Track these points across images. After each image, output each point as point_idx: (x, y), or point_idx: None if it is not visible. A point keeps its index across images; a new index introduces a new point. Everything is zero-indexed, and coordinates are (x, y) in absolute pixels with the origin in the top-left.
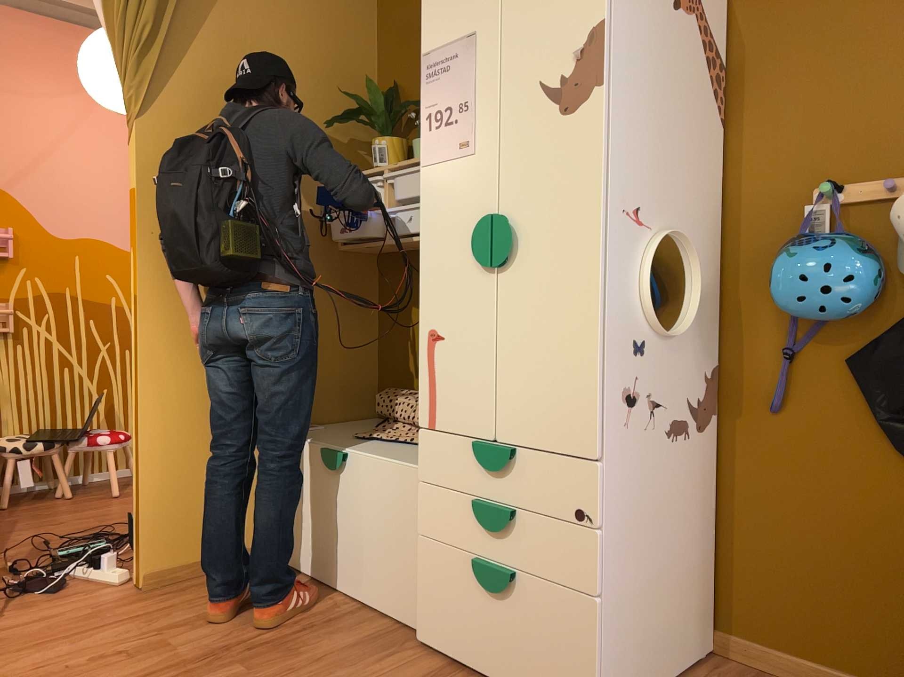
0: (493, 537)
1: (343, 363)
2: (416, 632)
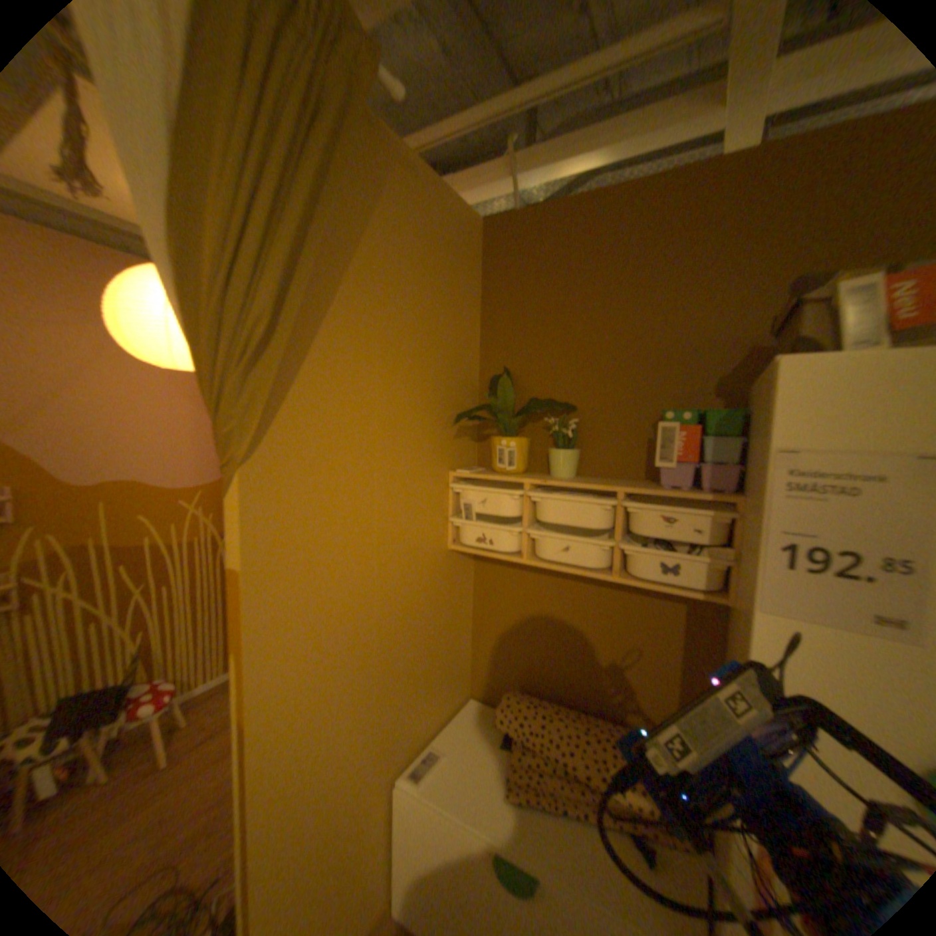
0: None
1: (451, 663)
2: None
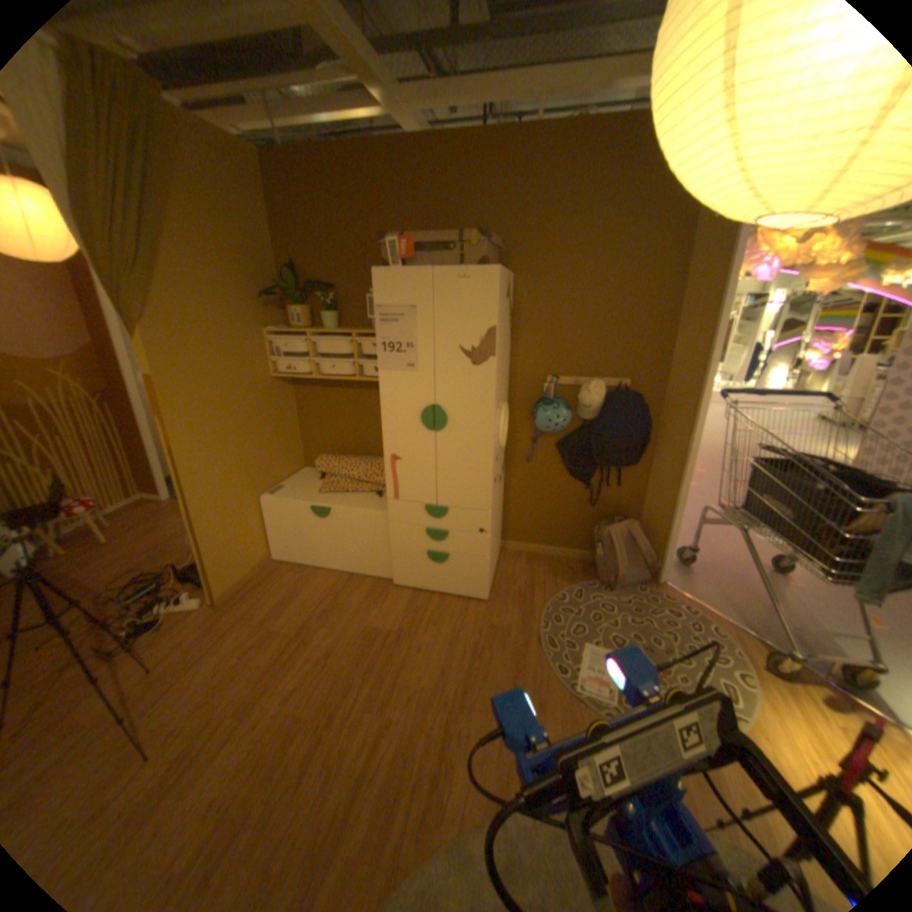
0: (437, 542)
1: (286, 445)
2: (393, 582)
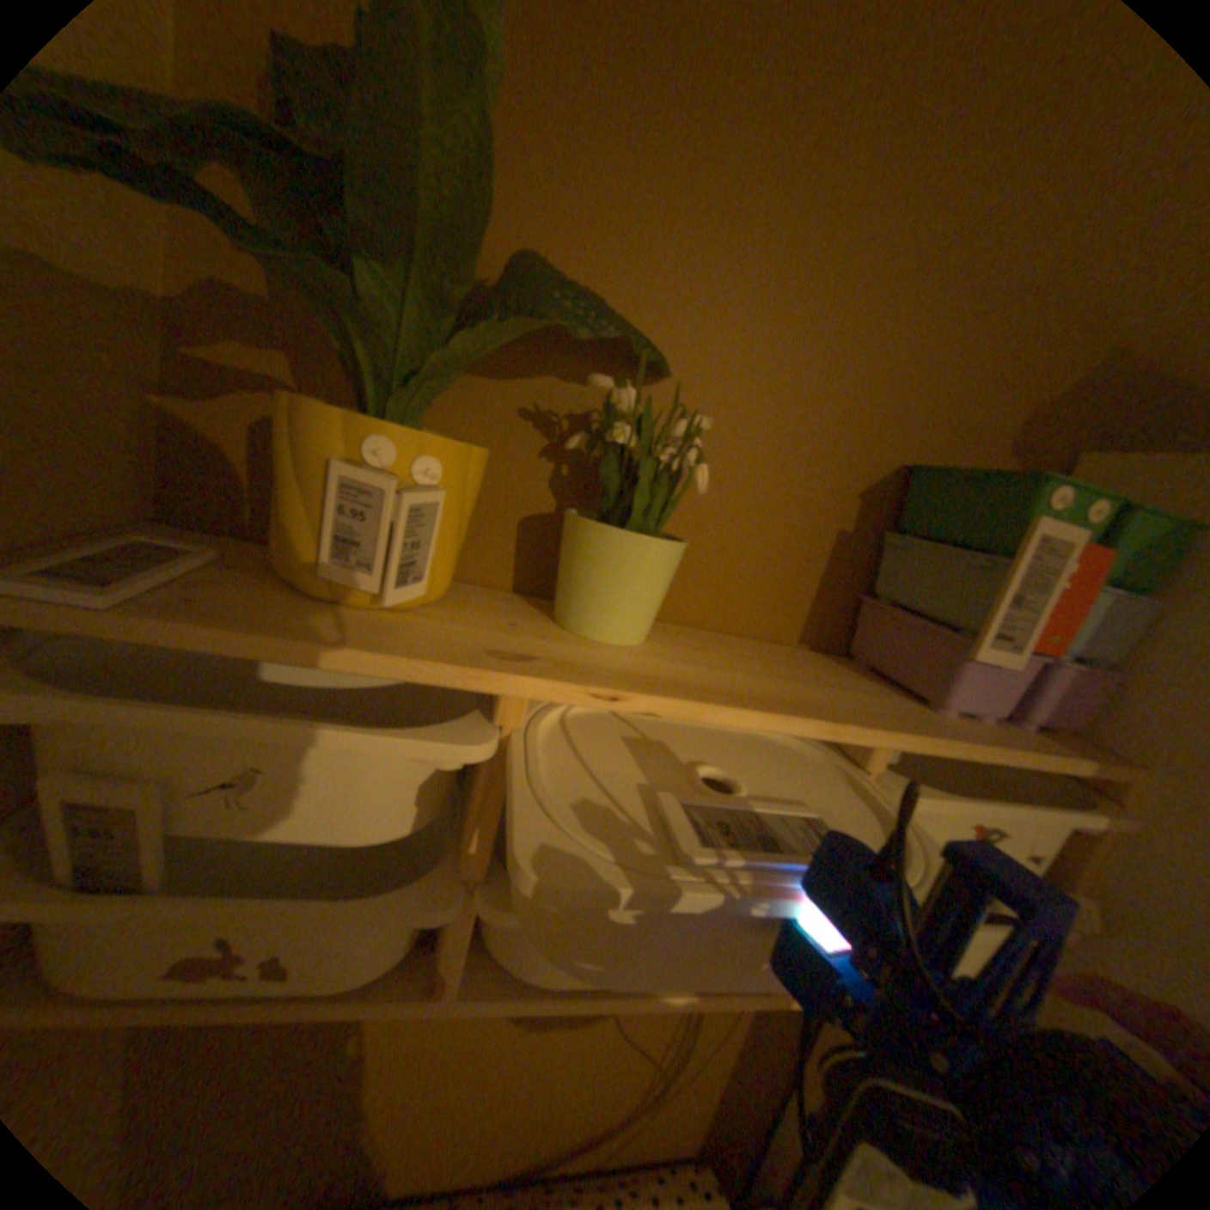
0: None
1: None
2: None
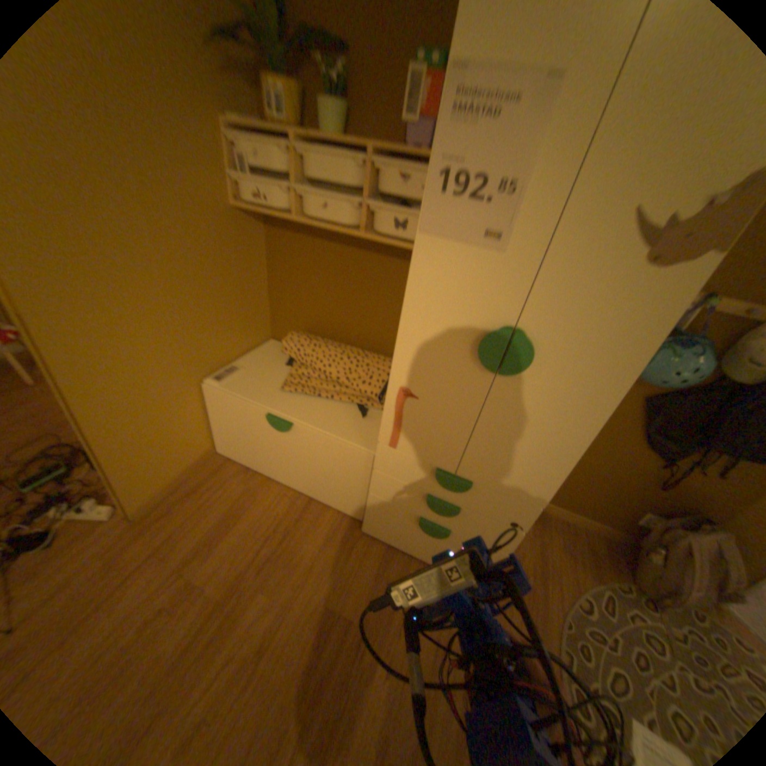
0: (439, 513)
1: (246, 308)
2: (362, 528)
